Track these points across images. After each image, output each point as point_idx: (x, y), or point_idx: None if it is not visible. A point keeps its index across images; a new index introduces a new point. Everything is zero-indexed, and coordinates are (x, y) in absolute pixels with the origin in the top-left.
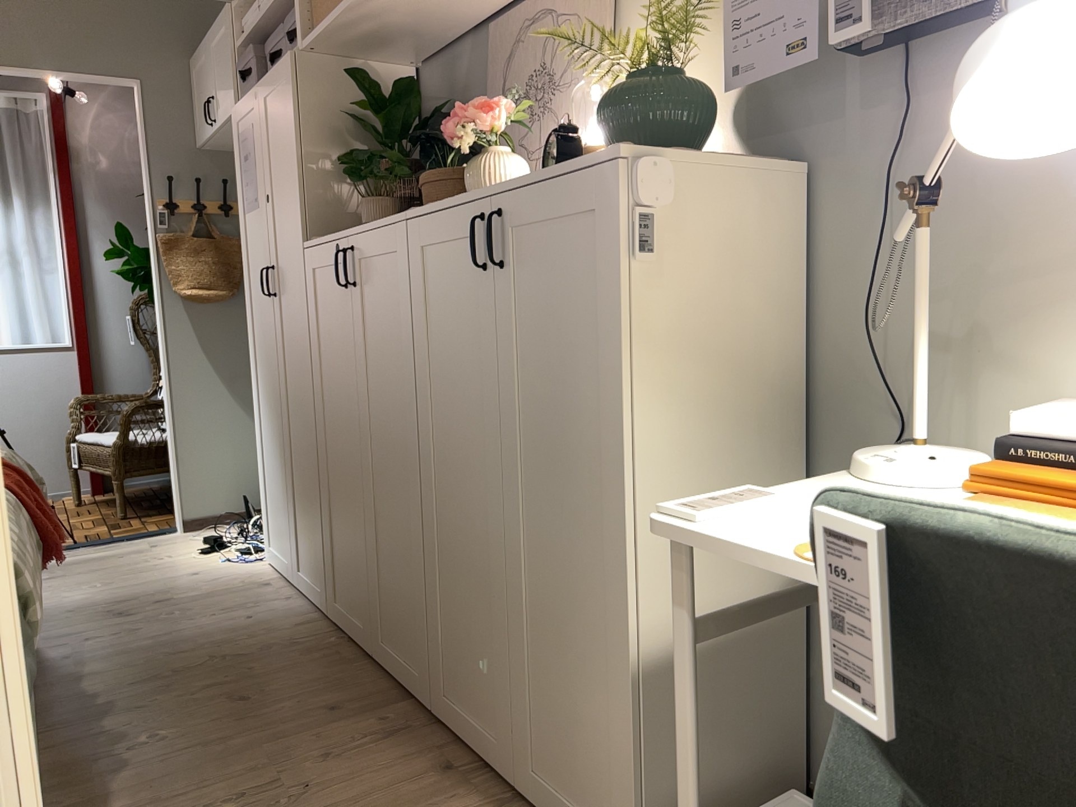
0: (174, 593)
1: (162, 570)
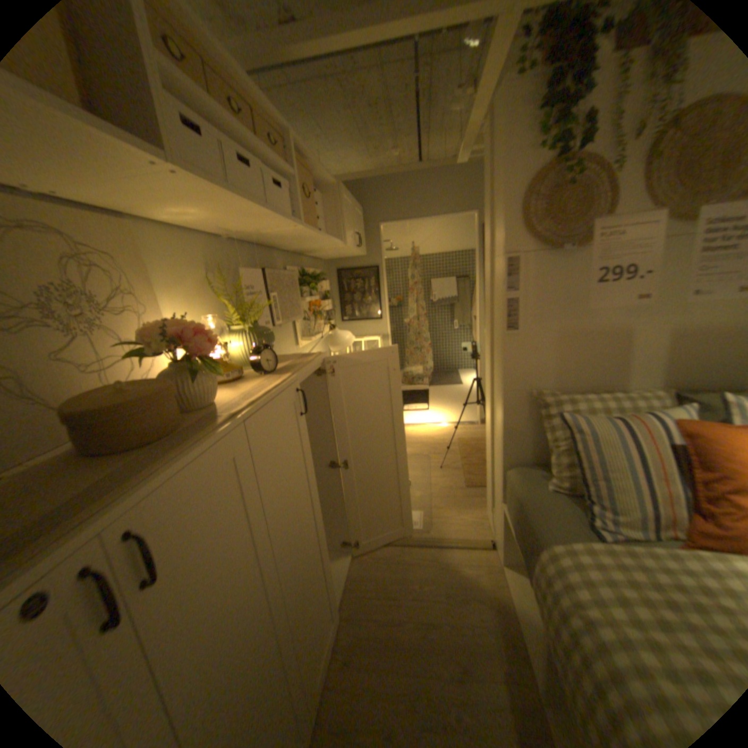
0: None
1: None
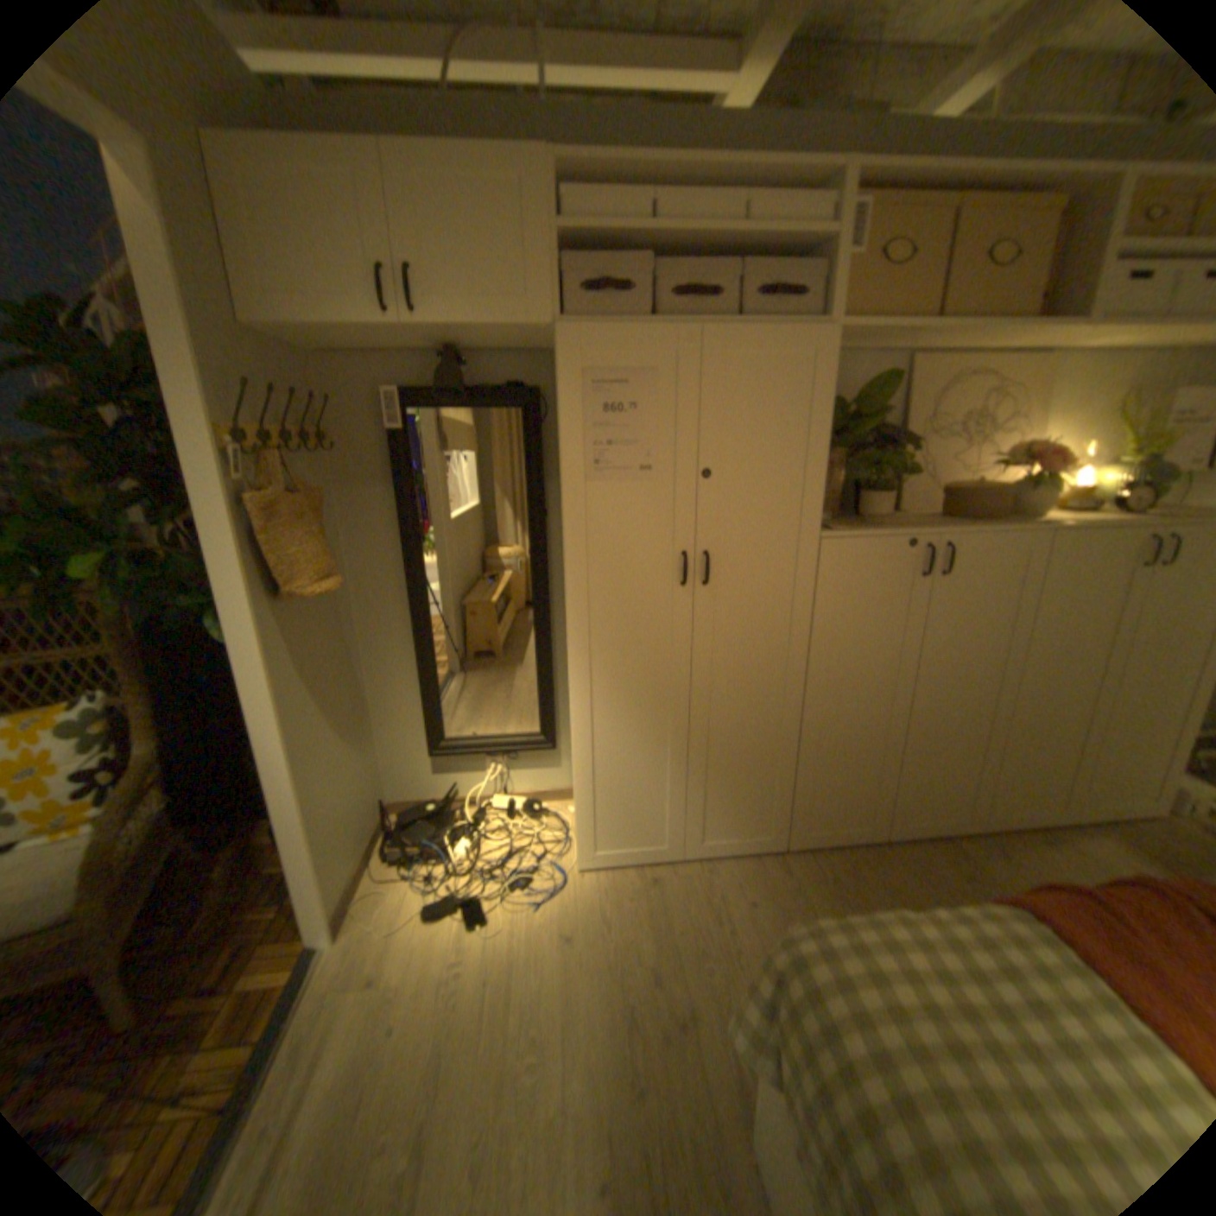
0: (636, 965)
1: (517, 975)
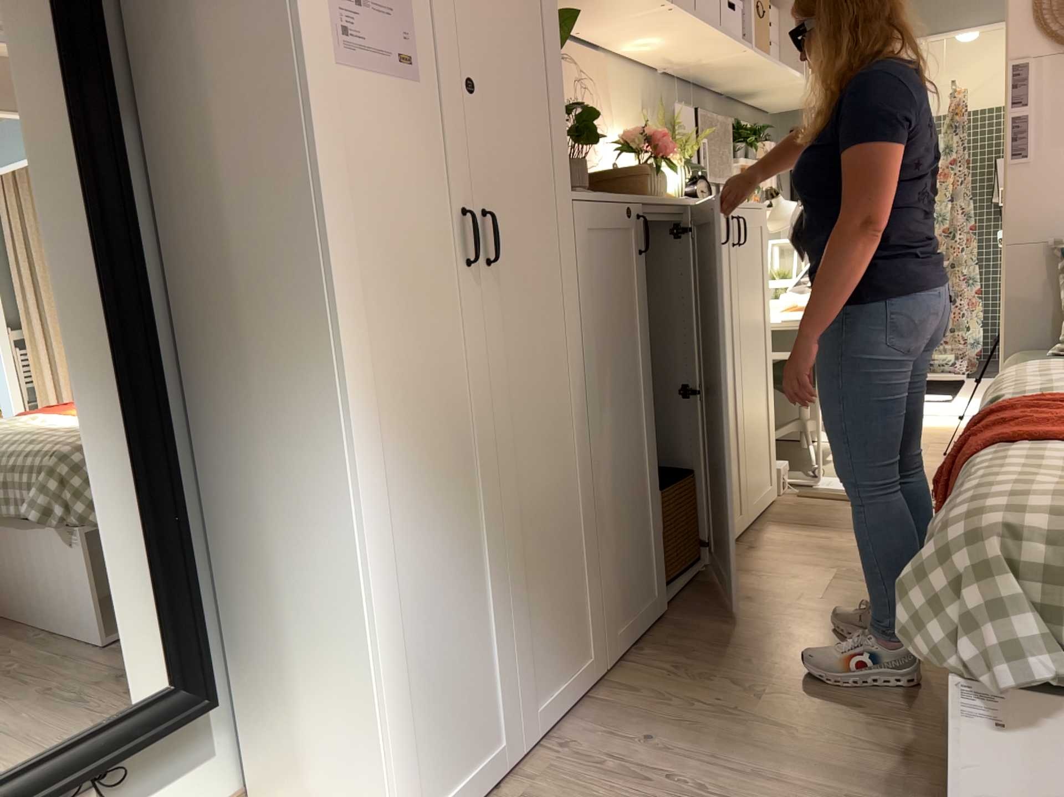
0: None
1: None
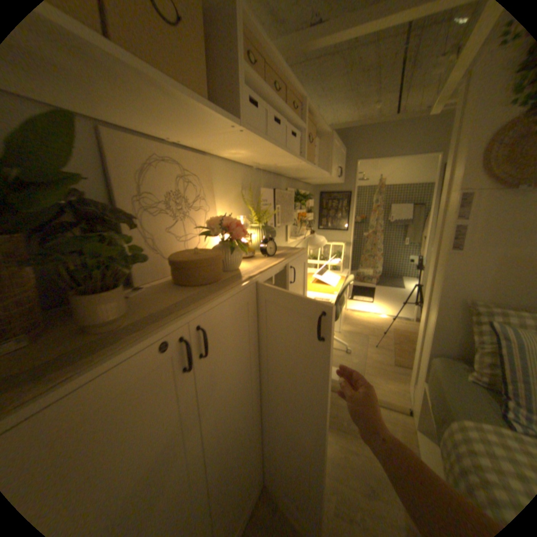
0: None
1: None
